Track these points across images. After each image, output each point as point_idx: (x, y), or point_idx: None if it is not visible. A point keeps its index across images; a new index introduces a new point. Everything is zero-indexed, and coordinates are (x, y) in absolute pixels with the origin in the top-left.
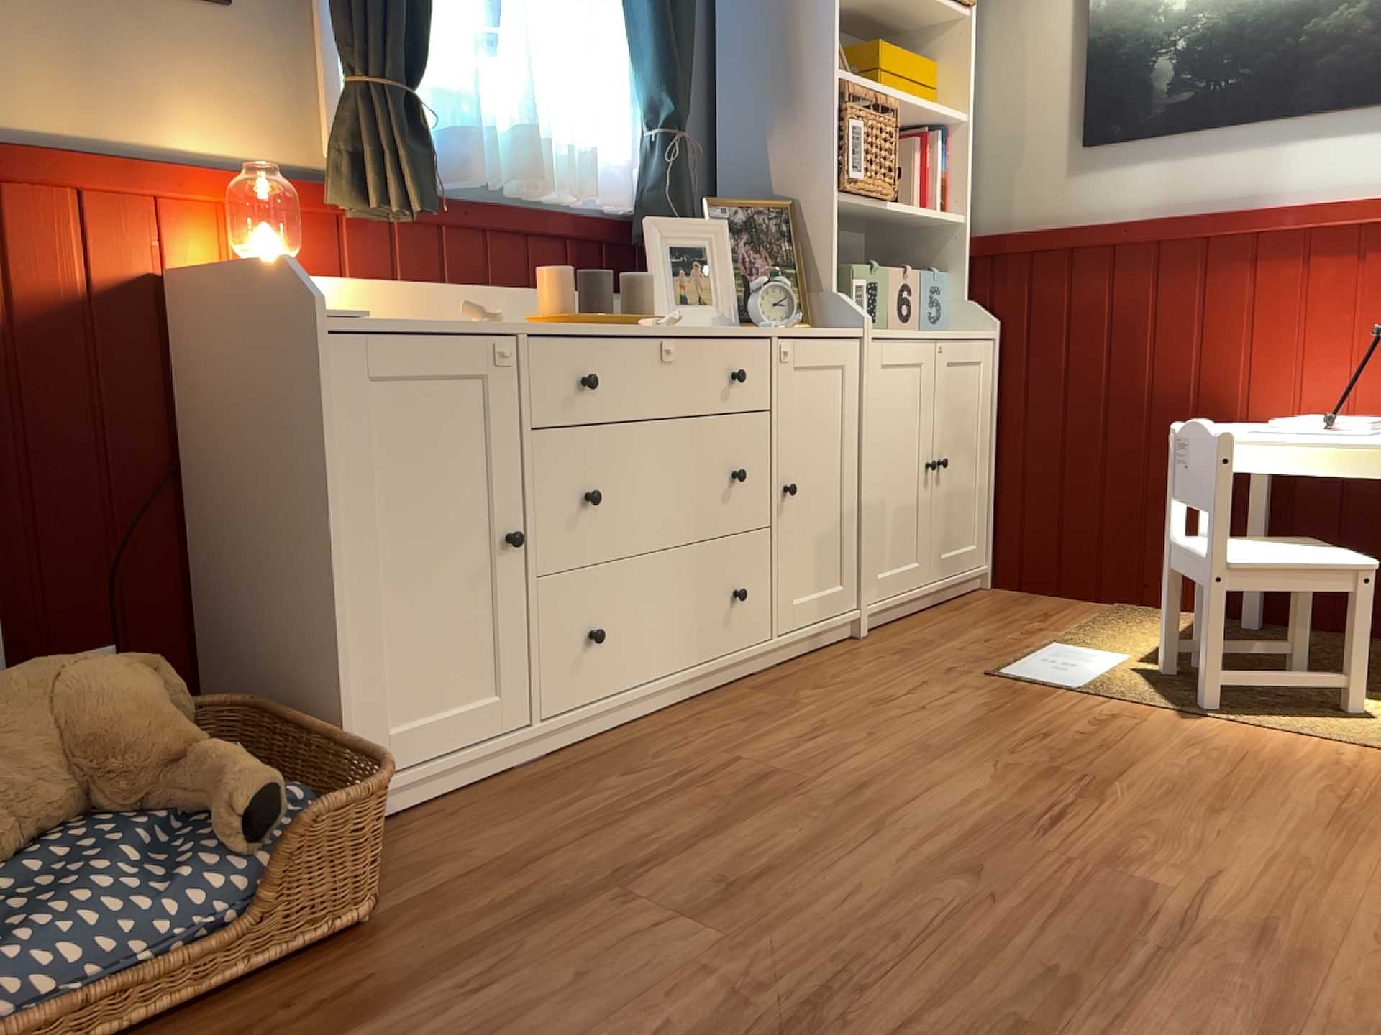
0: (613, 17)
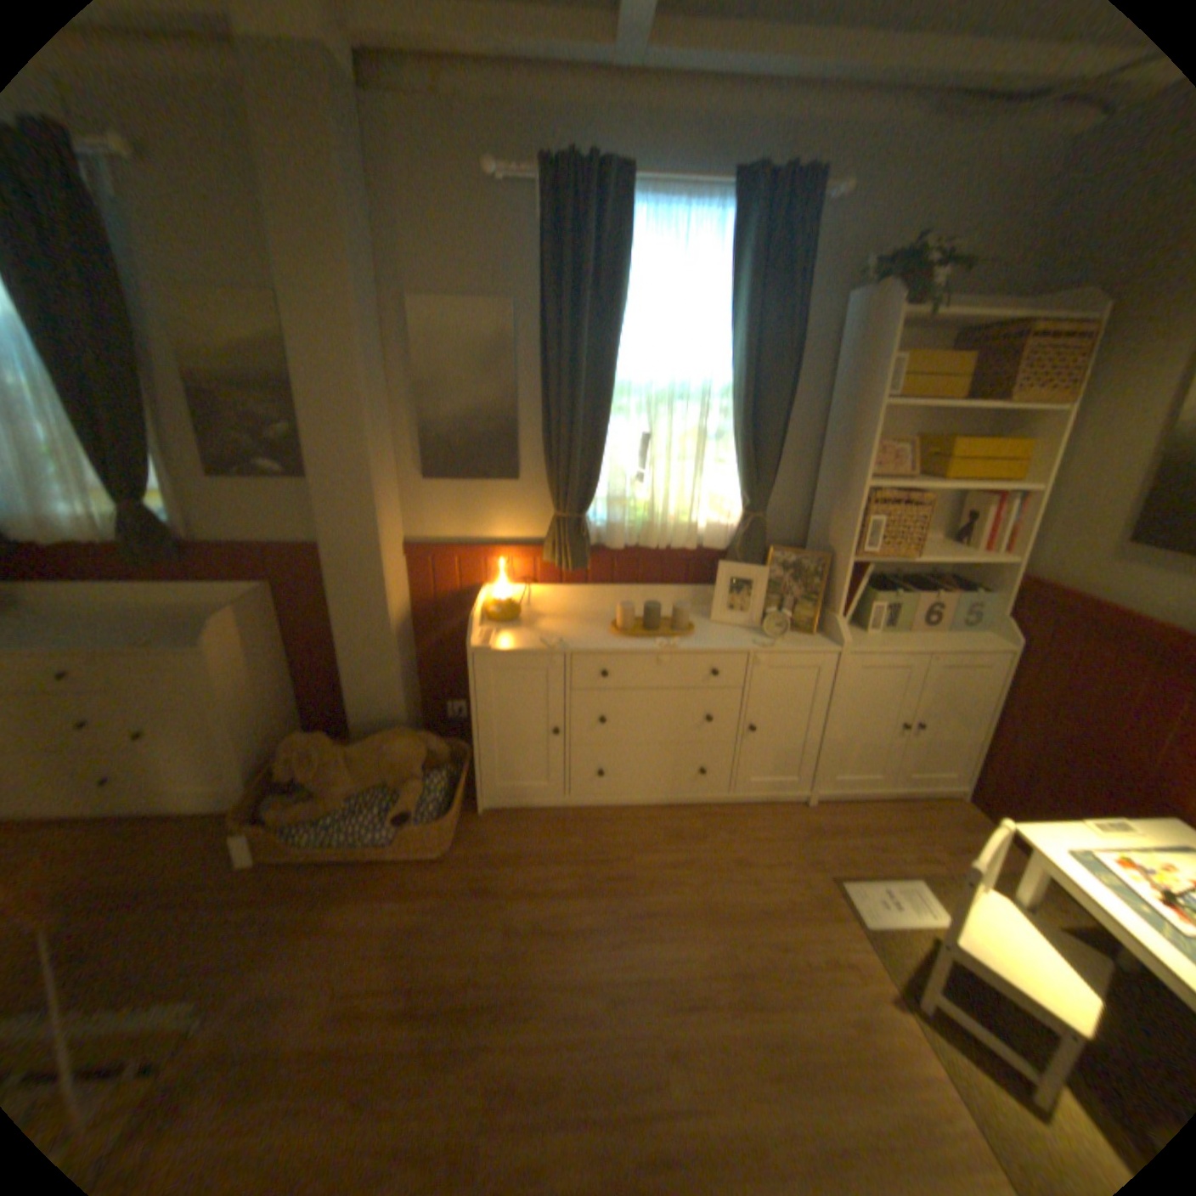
0: (727, 448)
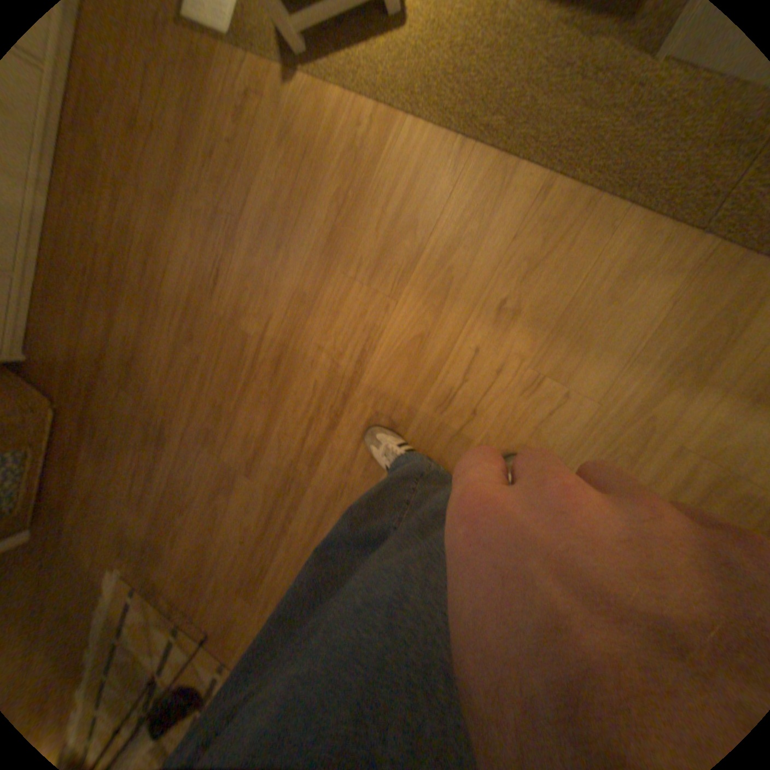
0: None
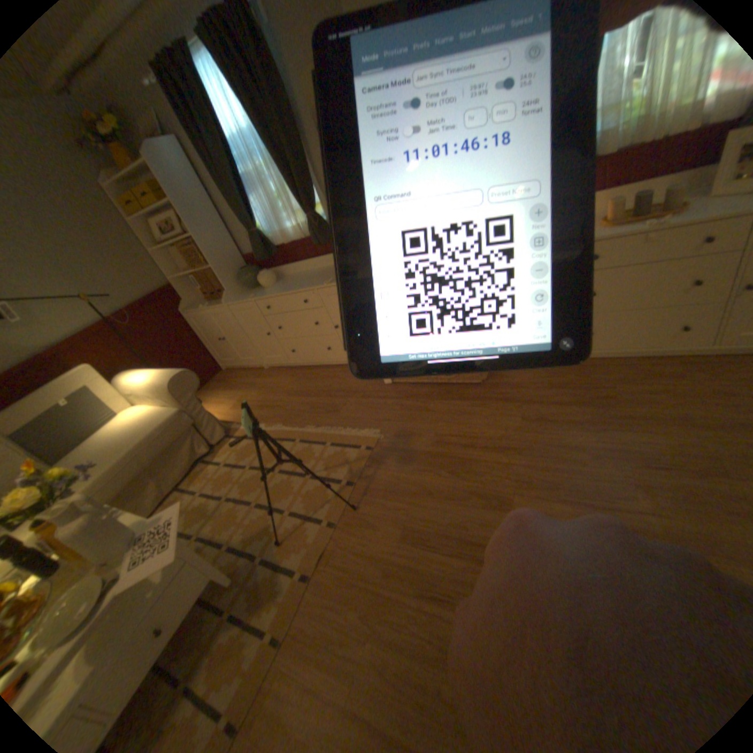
0: None
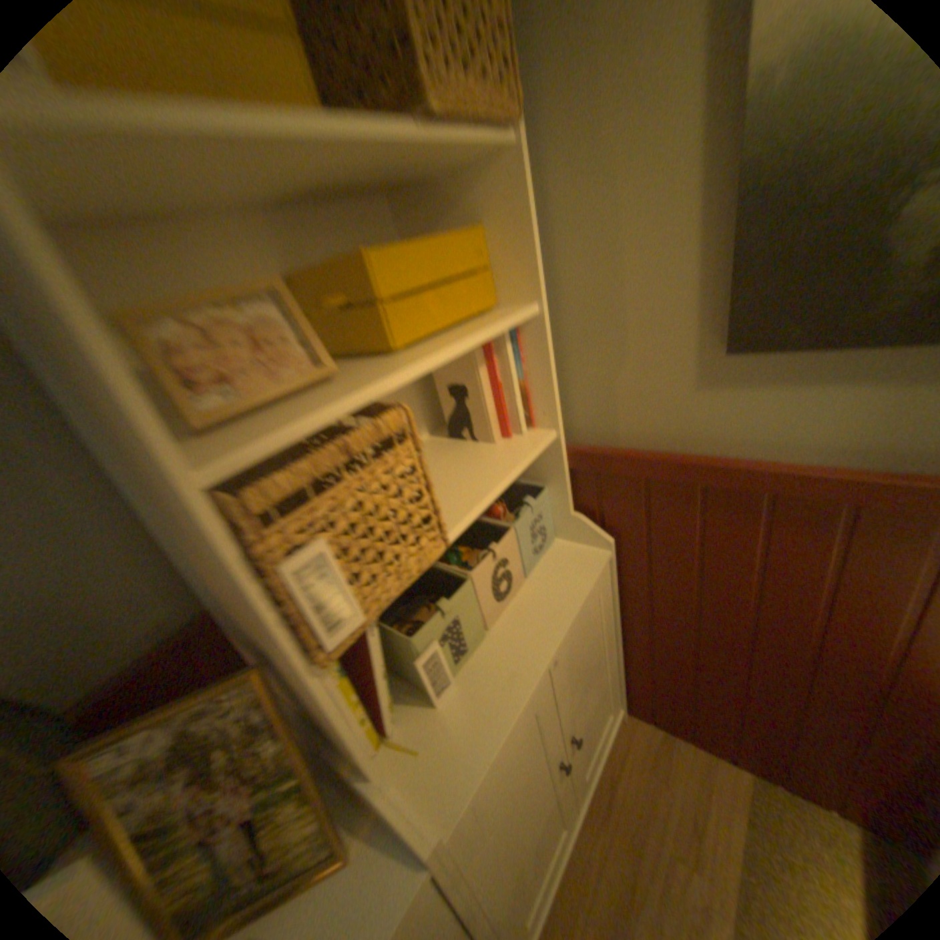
0: None
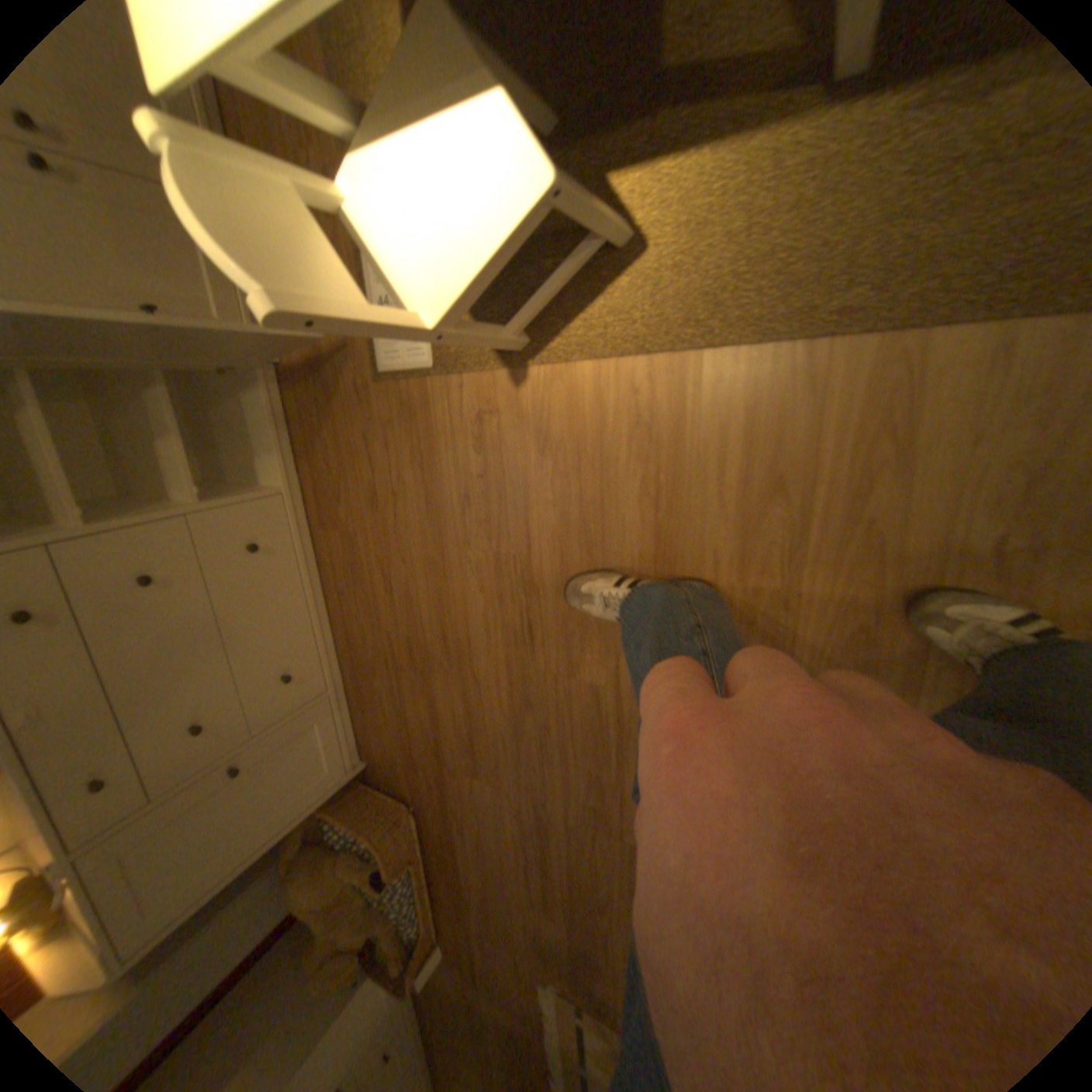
0: None
